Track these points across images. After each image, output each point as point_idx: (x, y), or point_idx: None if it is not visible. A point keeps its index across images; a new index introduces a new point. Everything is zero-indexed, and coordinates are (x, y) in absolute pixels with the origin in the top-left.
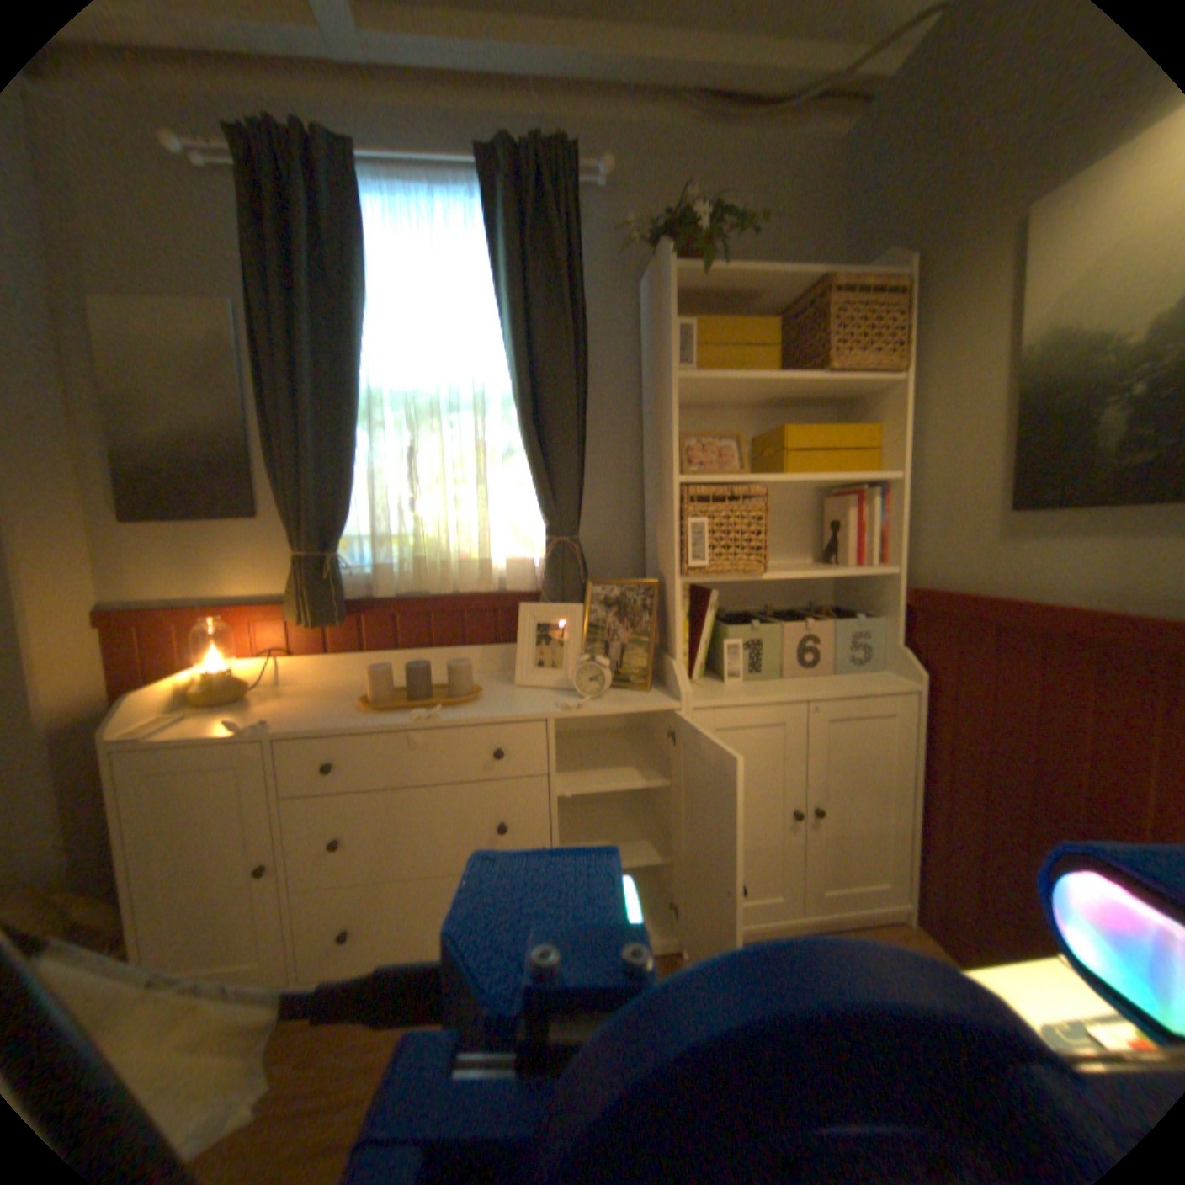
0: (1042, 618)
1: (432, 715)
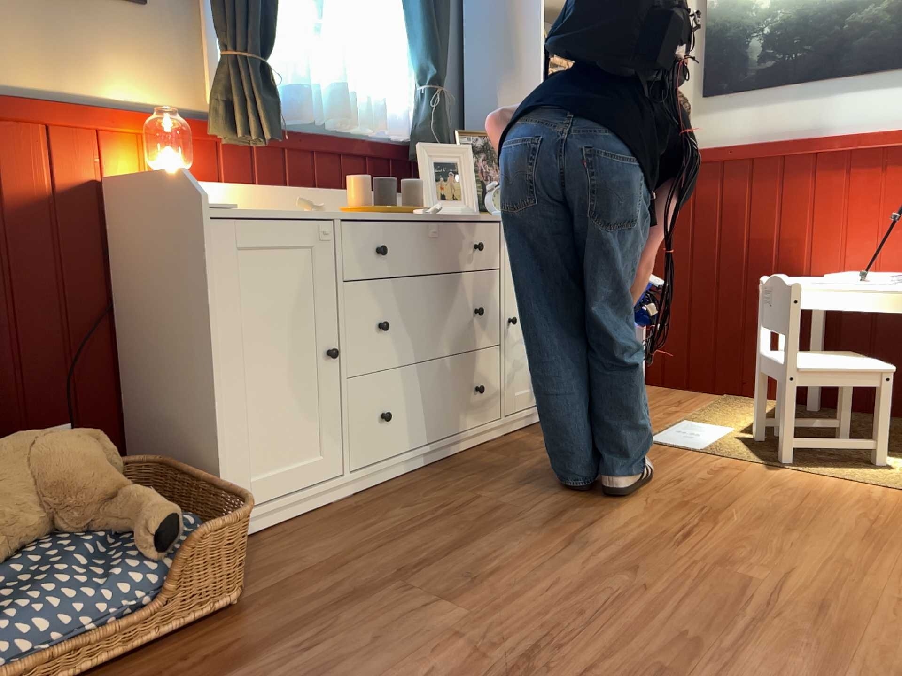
0: (721, 154)
1: (441, 208)
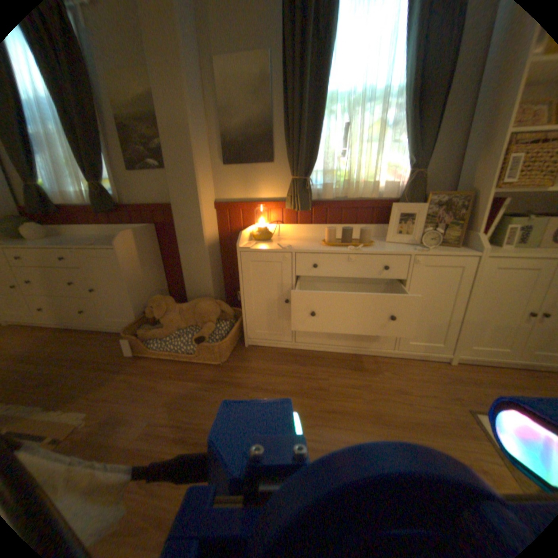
0: None
1: (359, 248)
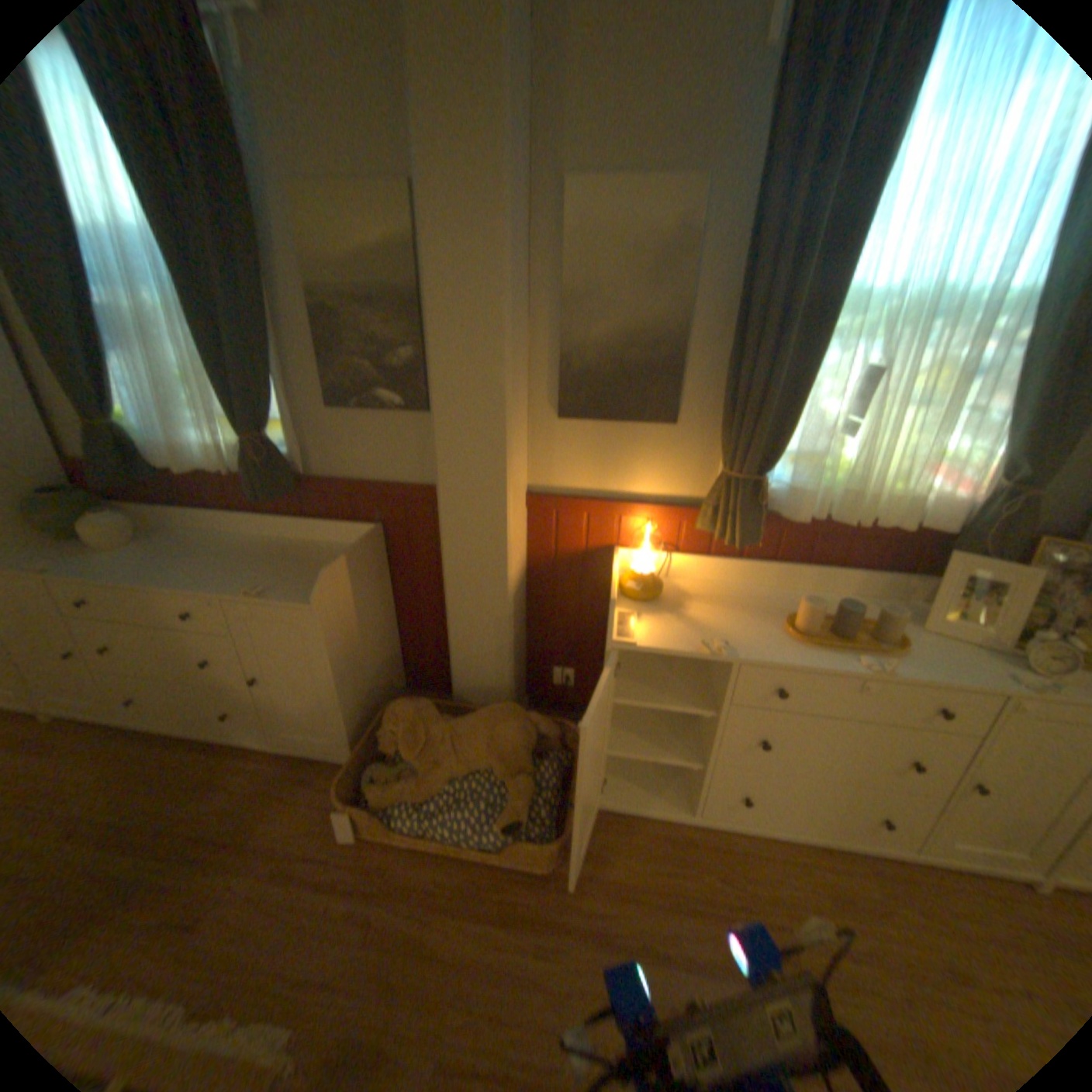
0: None
1: (893, 672)
